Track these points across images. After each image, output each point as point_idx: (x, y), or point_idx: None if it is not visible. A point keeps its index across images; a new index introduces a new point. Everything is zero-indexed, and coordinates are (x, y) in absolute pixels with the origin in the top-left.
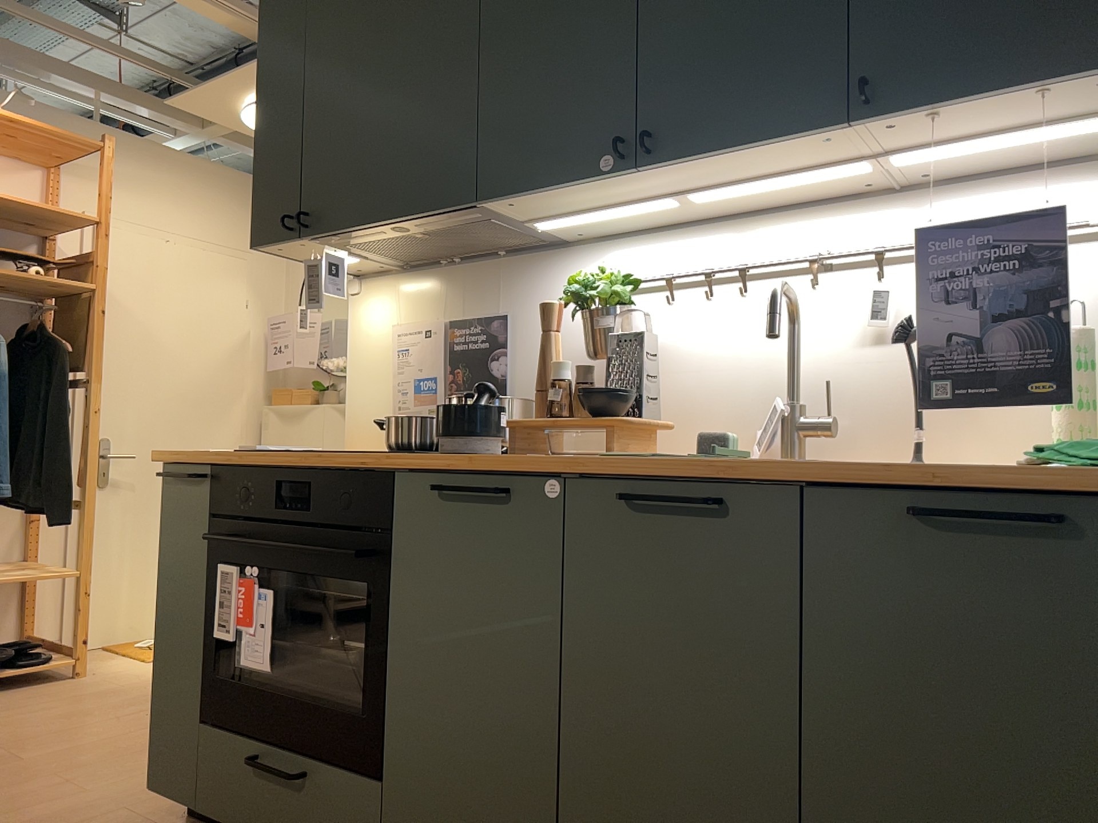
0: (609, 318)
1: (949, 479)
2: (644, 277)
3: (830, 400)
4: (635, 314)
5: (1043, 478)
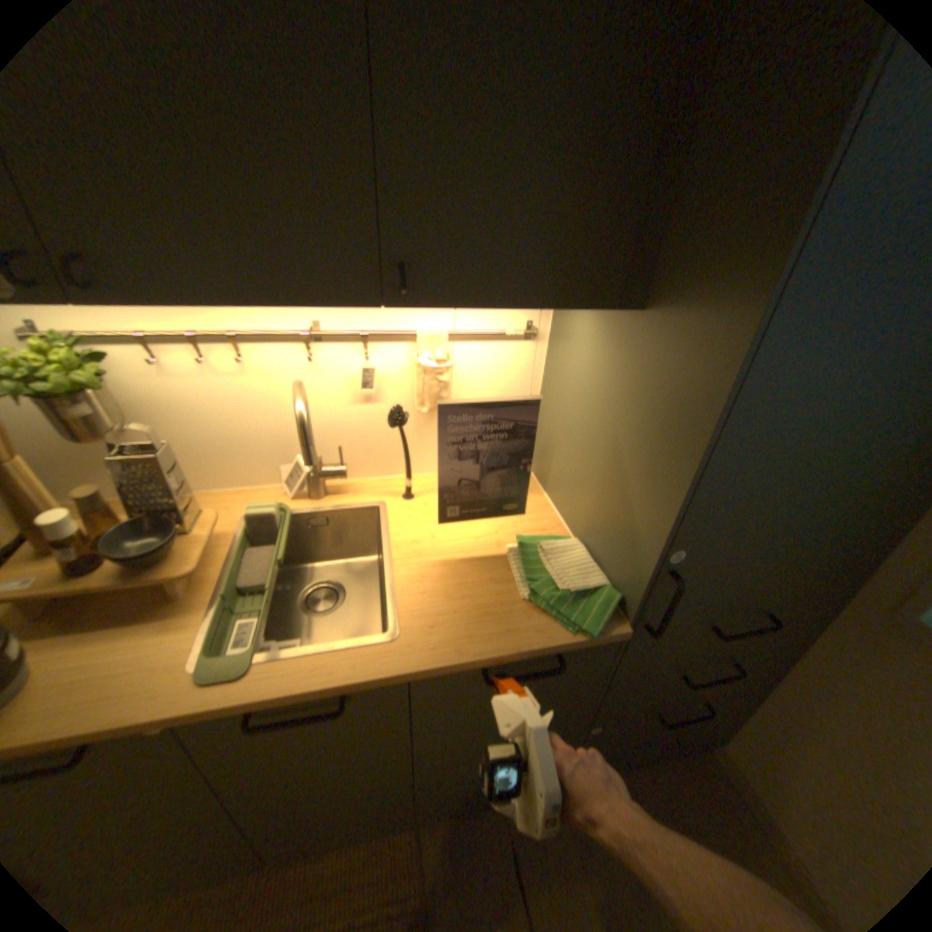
0: (79, 409)
1: (507, 661)
2: (101, 338)
3: (342, 458)
4: (110, 387)
5: (558, 653)
